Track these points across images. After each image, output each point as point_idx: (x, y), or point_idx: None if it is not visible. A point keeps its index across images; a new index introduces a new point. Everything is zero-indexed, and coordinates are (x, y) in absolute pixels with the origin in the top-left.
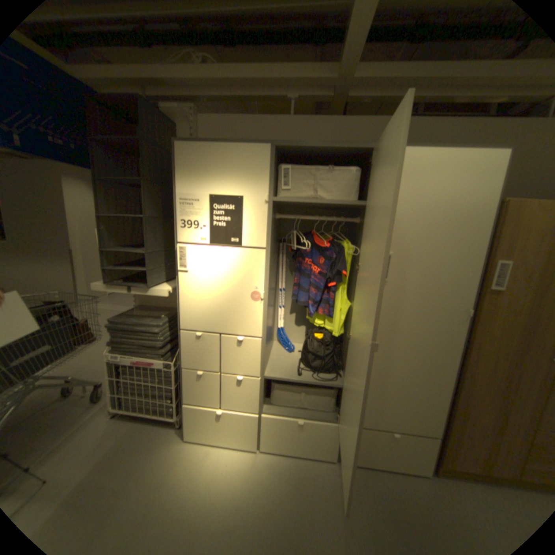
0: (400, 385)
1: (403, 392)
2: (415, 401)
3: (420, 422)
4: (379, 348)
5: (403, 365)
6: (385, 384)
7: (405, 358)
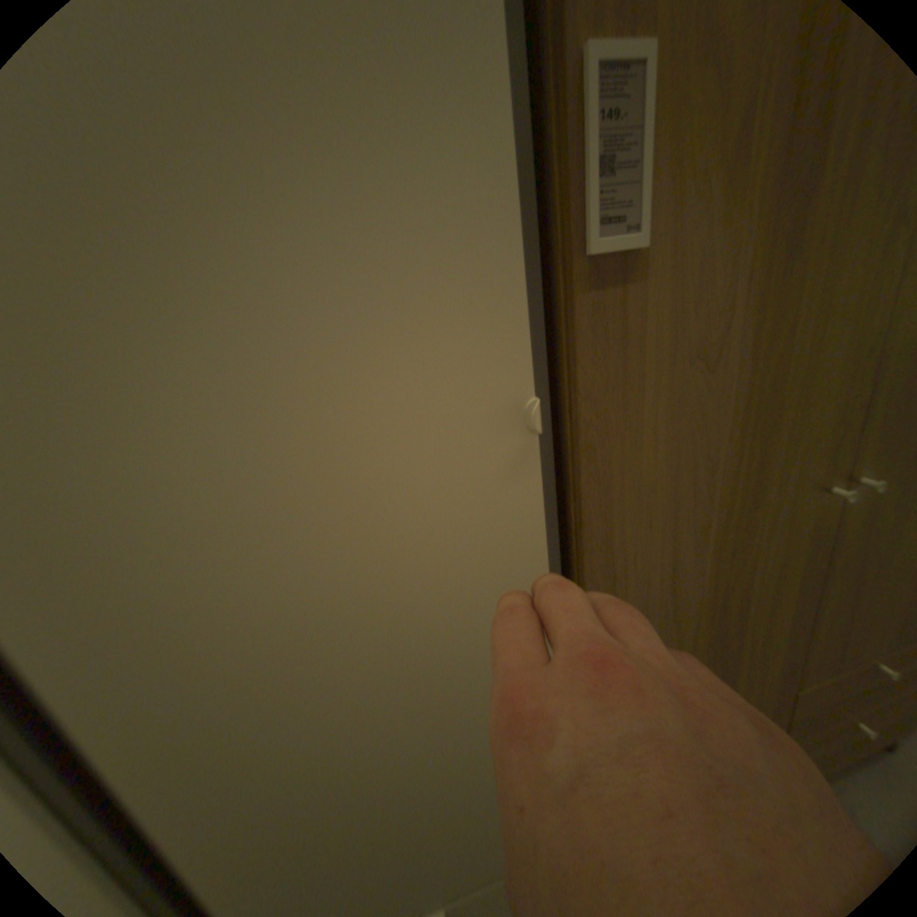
0: (367, 799)
1: (392, 810)
2: (448, 808)
3: (494, 843)
4: (181, 729)
5: (340, 734)
6: (306, 824)
7: (330, 709)
